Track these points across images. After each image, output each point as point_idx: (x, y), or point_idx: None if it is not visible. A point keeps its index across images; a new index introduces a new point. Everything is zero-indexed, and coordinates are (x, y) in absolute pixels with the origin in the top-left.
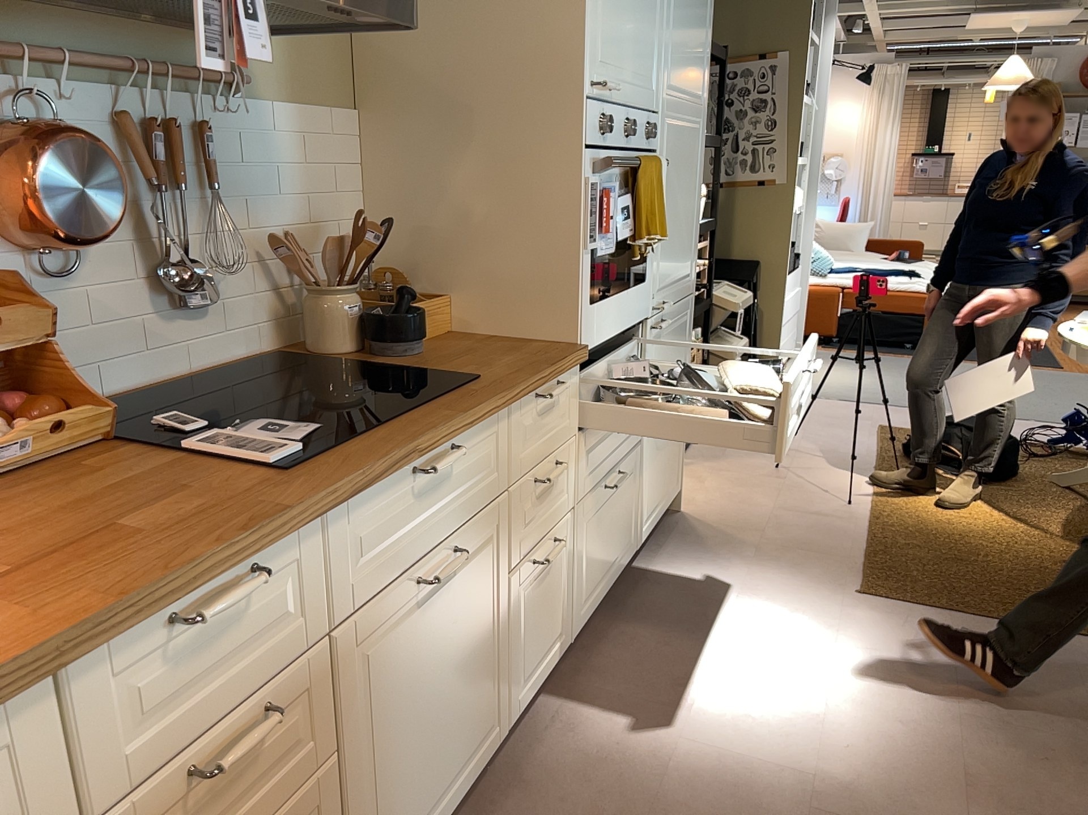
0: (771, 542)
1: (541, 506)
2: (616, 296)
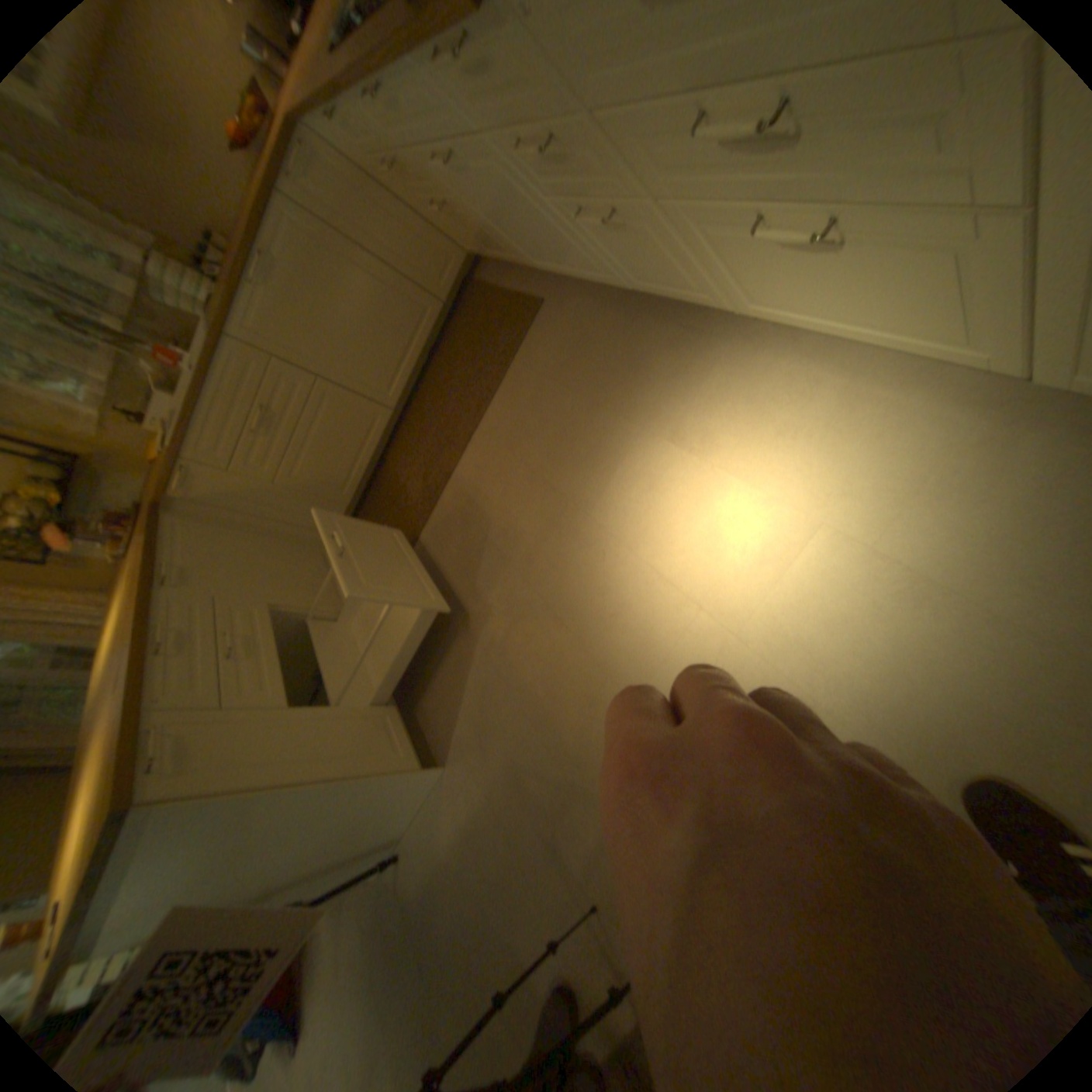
0: None
1: (556, 163)
2: None
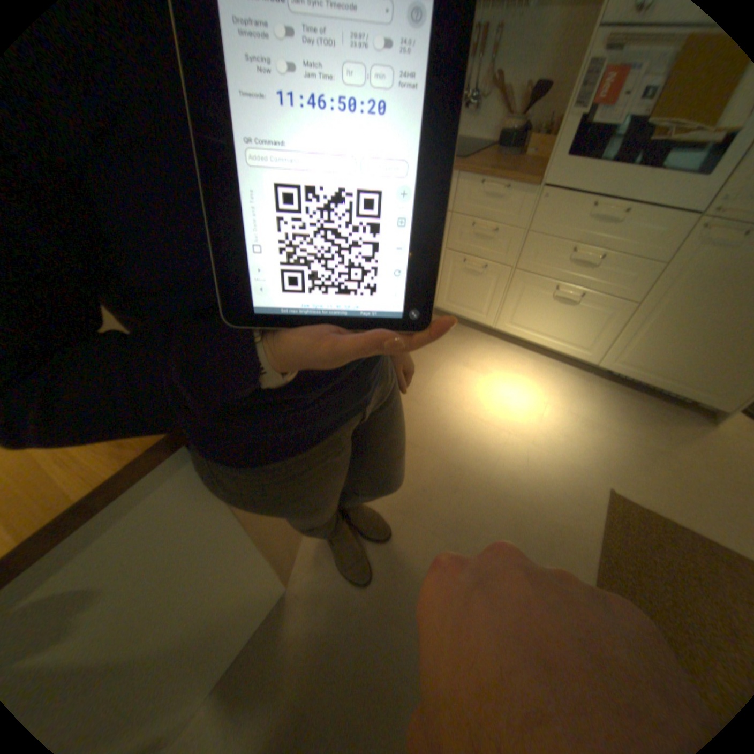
0: (688, 468)
1: (478, 238)
2: (621, 163)
